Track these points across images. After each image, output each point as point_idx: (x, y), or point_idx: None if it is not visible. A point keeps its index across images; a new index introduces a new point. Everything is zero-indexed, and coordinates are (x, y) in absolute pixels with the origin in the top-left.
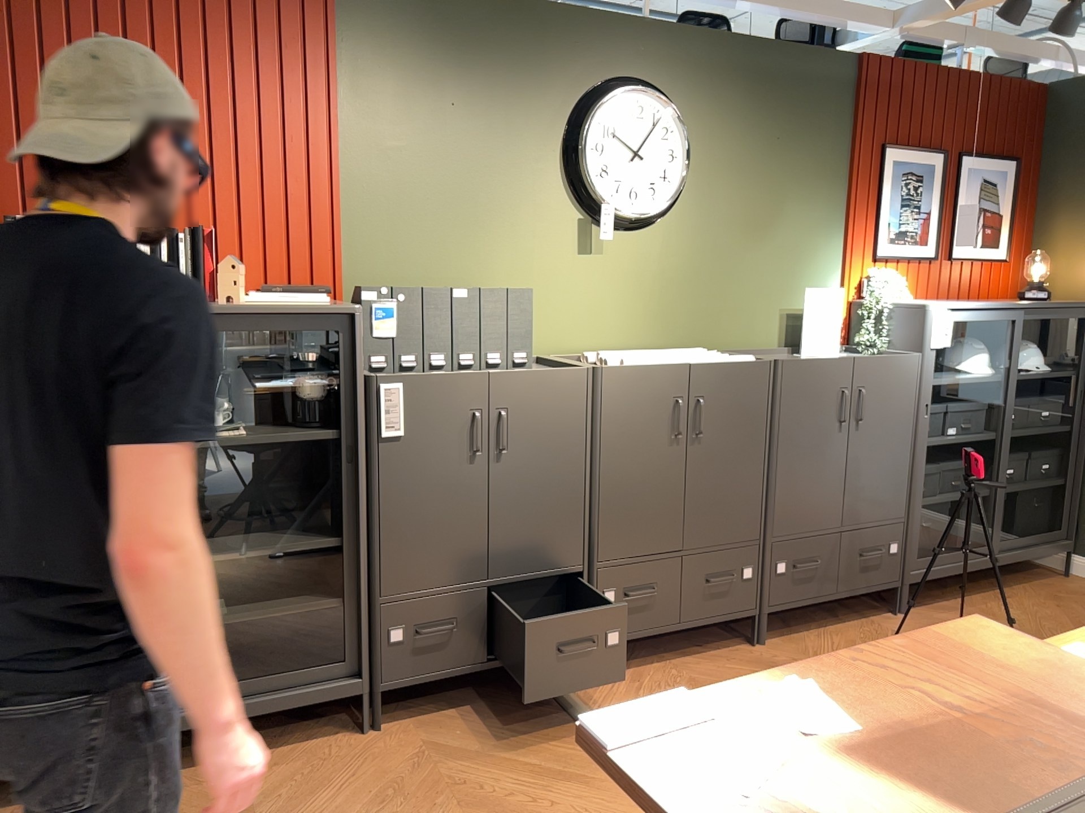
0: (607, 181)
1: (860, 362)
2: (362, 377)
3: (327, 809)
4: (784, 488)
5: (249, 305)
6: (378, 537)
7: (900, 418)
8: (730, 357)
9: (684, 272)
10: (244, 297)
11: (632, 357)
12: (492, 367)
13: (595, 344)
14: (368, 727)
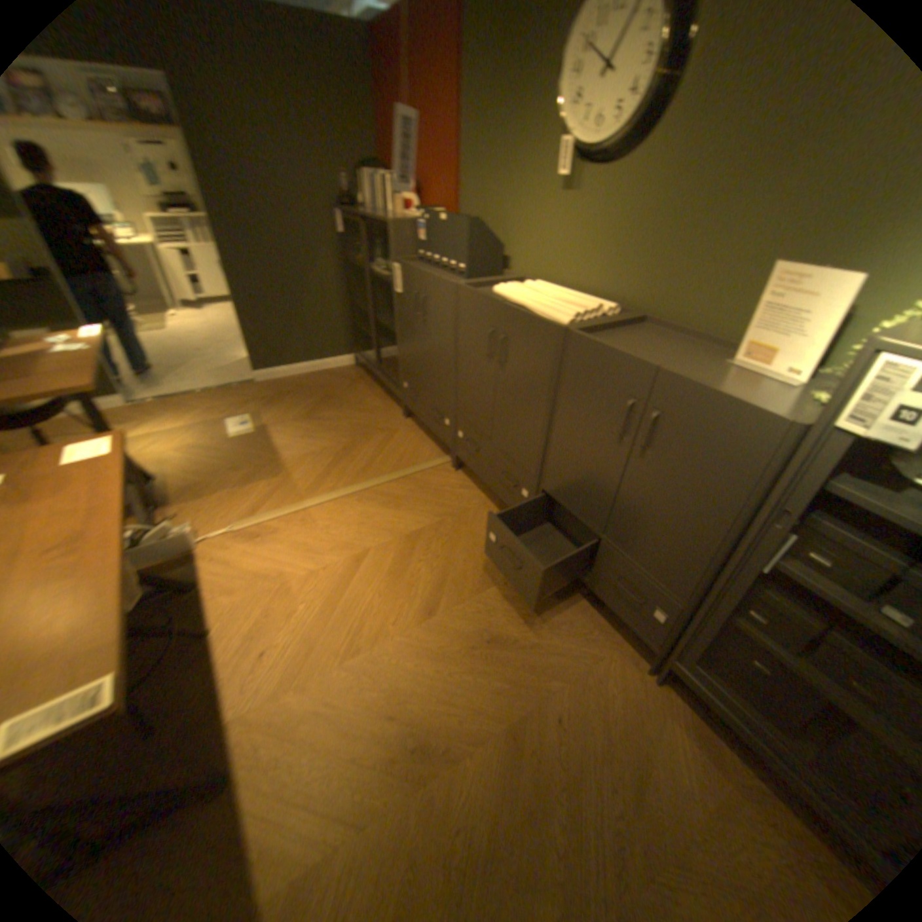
0: (577, 106)
1: (665, 376)
2: (395, 259)
3: (356, 417)
4: (555, 453)
5: (395, 214)
6: (399, 338)
7: (714, 488)
8: (552, 311)
9: (647, 216)
10: (399, 211)
11: (508, 288)
12: (451, 271)
13: (560, 277)
14: (405, 416)
